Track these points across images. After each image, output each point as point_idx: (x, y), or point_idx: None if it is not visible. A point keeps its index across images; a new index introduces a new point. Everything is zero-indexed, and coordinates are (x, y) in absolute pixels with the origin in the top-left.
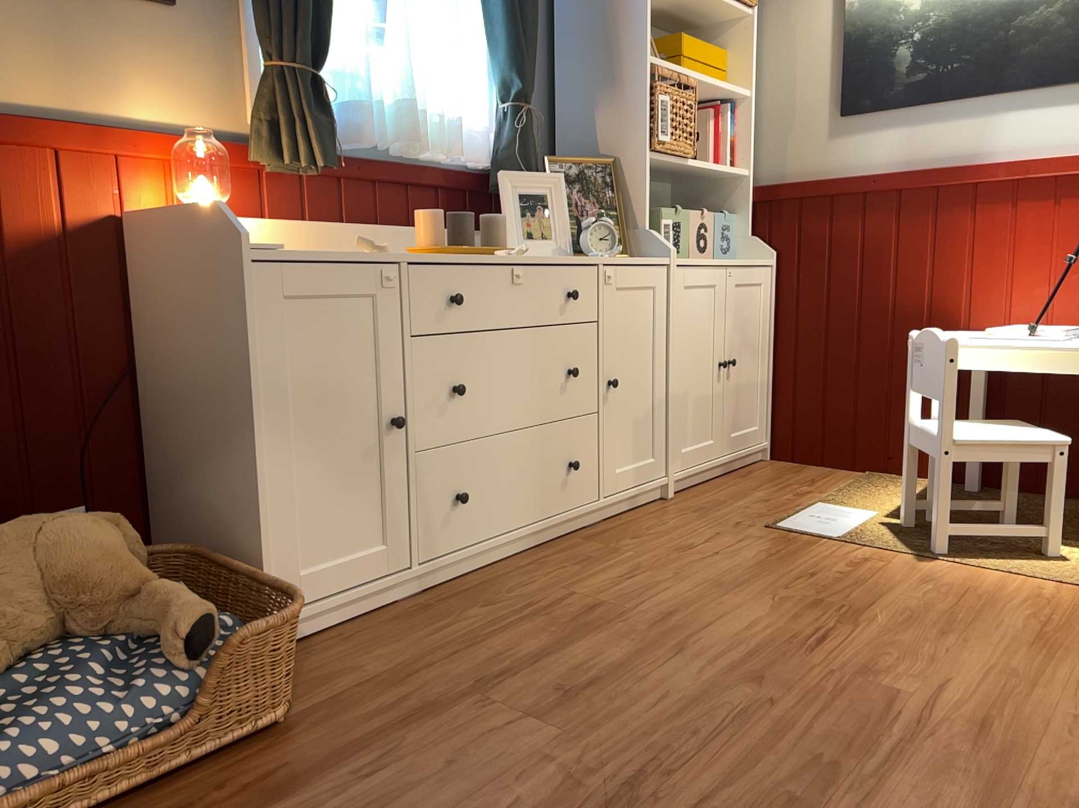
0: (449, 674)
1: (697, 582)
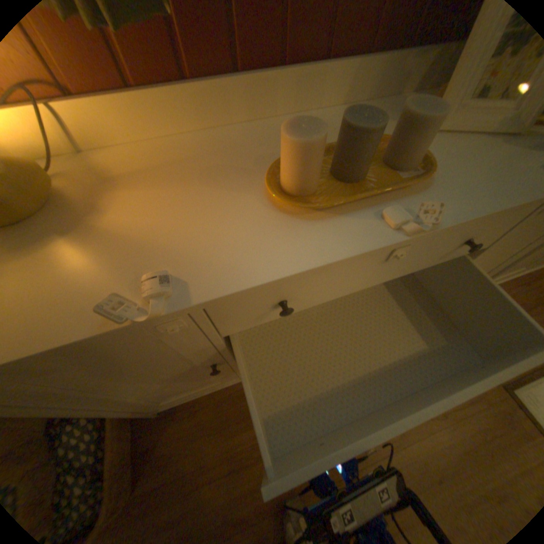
0: (217, 498)
1: (410, 456)
